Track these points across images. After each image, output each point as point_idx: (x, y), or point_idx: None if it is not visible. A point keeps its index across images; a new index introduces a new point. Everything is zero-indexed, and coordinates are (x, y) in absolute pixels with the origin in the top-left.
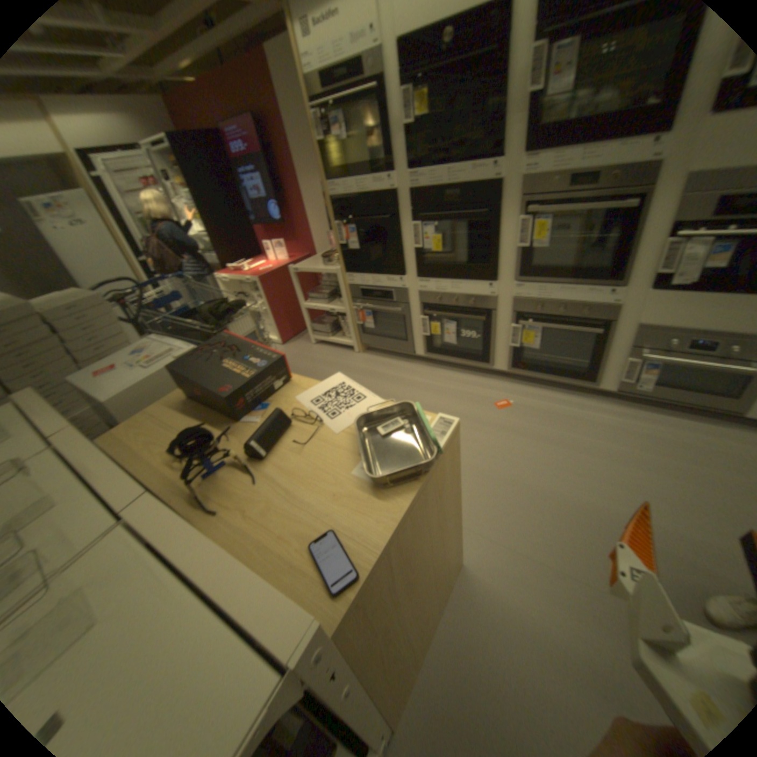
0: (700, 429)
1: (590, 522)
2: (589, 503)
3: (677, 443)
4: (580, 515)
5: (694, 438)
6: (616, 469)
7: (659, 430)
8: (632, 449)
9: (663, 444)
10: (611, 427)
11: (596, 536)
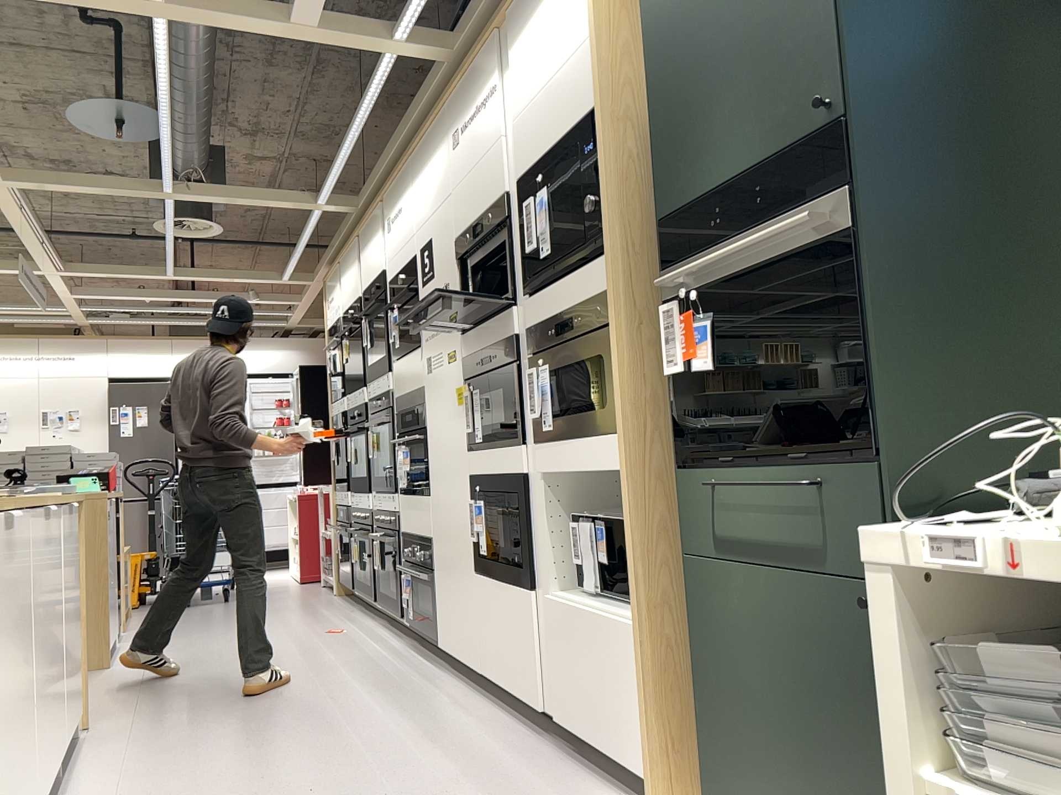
0: (415, 663)
1: (213, 673)
2: (237, 669)
3: (375, 664)
4: (216, 670)
5: (395, 665)
6: (298, 664)
7: (387, 658)
8: (338, 660)
9: (366, 663)
10: (362, 652)
11: (199, 676)
